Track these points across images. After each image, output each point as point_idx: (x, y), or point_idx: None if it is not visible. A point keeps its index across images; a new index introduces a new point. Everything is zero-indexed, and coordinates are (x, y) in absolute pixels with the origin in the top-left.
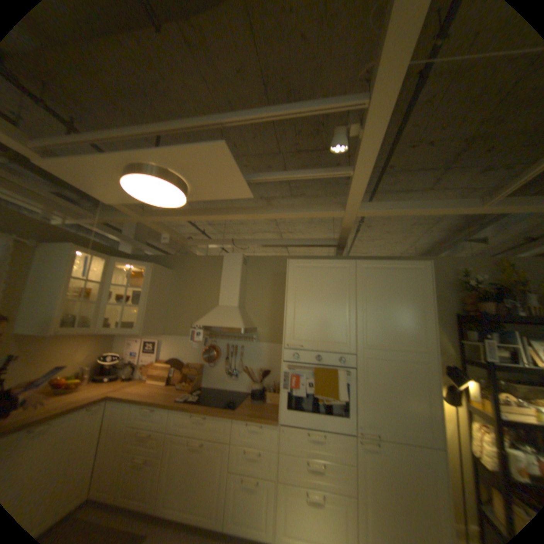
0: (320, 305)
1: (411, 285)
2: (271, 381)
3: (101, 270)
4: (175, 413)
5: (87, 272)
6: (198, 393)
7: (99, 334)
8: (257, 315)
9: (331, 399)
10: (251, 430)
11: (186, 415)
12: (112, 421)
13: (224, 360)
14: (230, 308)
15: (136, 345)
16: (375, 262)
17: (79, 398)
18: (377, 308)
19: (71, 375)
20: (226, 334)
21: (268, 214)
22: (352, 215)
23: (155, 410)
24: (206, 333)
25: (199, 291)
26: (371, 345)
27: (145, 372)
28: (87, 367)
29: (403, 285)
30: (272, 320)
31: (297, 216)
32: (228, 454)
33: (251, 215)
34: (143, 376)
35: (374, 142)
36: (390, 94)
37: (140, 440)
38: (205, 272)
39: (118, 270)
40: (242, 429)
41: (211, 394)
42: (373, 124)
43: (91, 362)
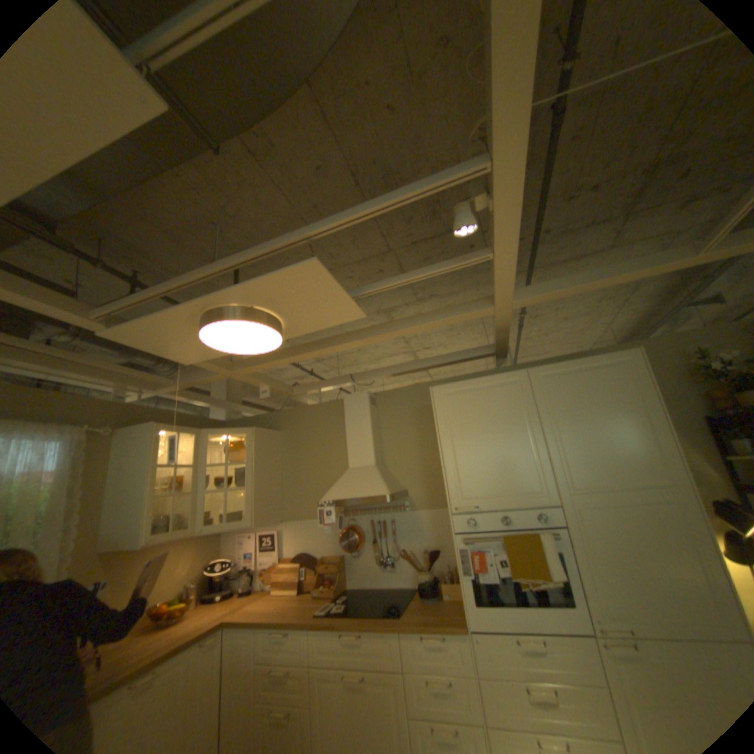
0: (490, 443)
1: (619, 388)
2: (444, 567)
3: (192, 450)
4: (318, 636)
5: (176, 456)
6: (345, 600)
7: (201, 536)
8: (405, 473)
9: (540, 581)
10: (431, 648)
11: (333, 636)
12: (235, 659)
13: (372, 546)
14: (365, 469)
15: (251, 544)
16: (556, 366)
17: (188, 631)
18: (576, 431)
19: (174, 599)
20: (367, 508)
21: (391, 333)
22: (506, 309)
23: (290, 635)
24: (339, 511)
25: (320, 454)
26: (581, 489)
27: (268, 580)
28: (192, 584)
29: (606, 390)
30: (427, 476)
31: (430, 327)
32: (404, 691)
33: (369, 339)
34: (267, 587)
35: (510, 210)
36: (516, 148)
37: (277, 683)
38: (323, 426)
39: (214, 445)
40: (416, 648)
41: (363, 599)
42: (504, 190)
43: (197, 577)
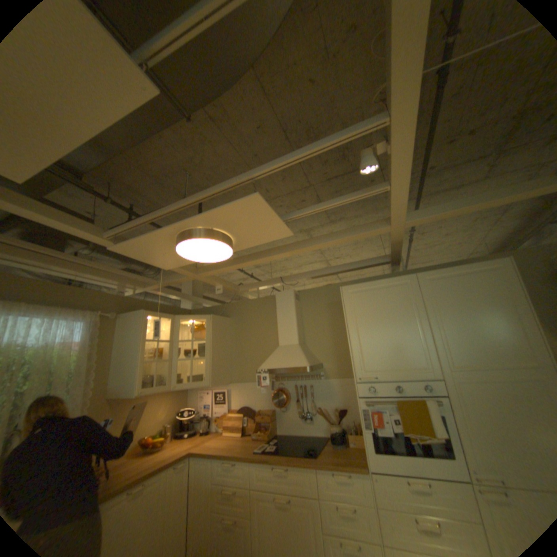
0: (387, 330)
1: (492, 289)
2: (350, 422)
3: (169, 330)
4: (257, 467)
5: (158, 334)
6: (276, 443)
7: (175, 391)
8: (321, 350)
9: (426, 437)
10: (340, 482)
11: (268, 468)
12: (198, 480)
13: (296, 404)
14: (291, 347)
15: (209, 398)
16: (440, 271)
17: (166, 458)
18: (456, 322)
19: (157, 434)
20: (293, 376)
21: (311, 246)
22: (400, 227)
23: (236, 465)
24: (272, 377)
25: (258, 335)
26: (460, 367)
27: (221, 425)
28: (169, 425)
29: (481, 291)
30: (337, 354)
31: (341, 242)
32: (320, 513)
33: (295, 251)
34: (220, 430)
35: (404, 153)
36: (410, 106)
37: (227, 499)
38: (260, 315)
39: (183, 327)
40: (329, 482)
41: (289, 443)
42: (399, 138)
43: (171, 420)
